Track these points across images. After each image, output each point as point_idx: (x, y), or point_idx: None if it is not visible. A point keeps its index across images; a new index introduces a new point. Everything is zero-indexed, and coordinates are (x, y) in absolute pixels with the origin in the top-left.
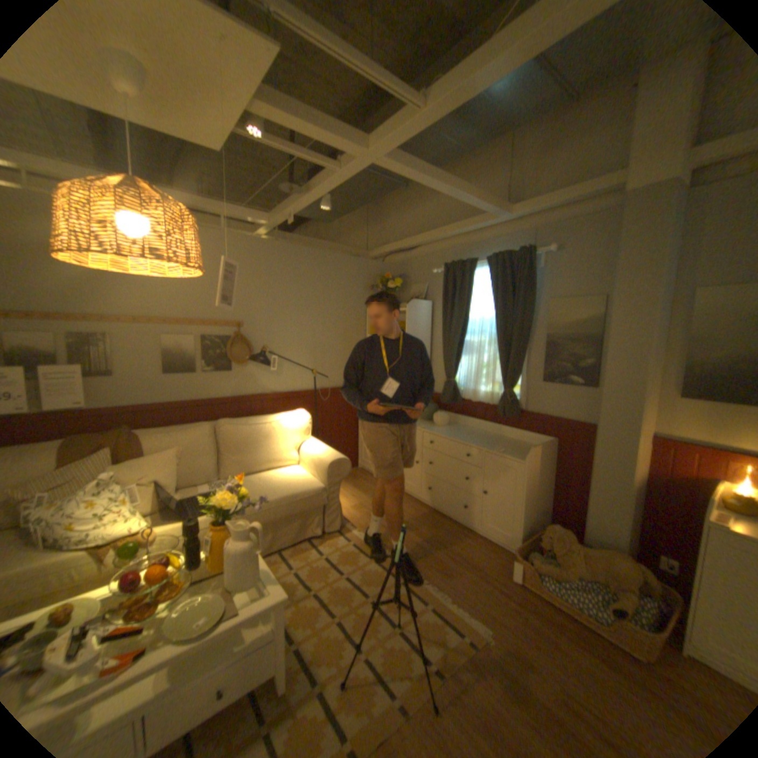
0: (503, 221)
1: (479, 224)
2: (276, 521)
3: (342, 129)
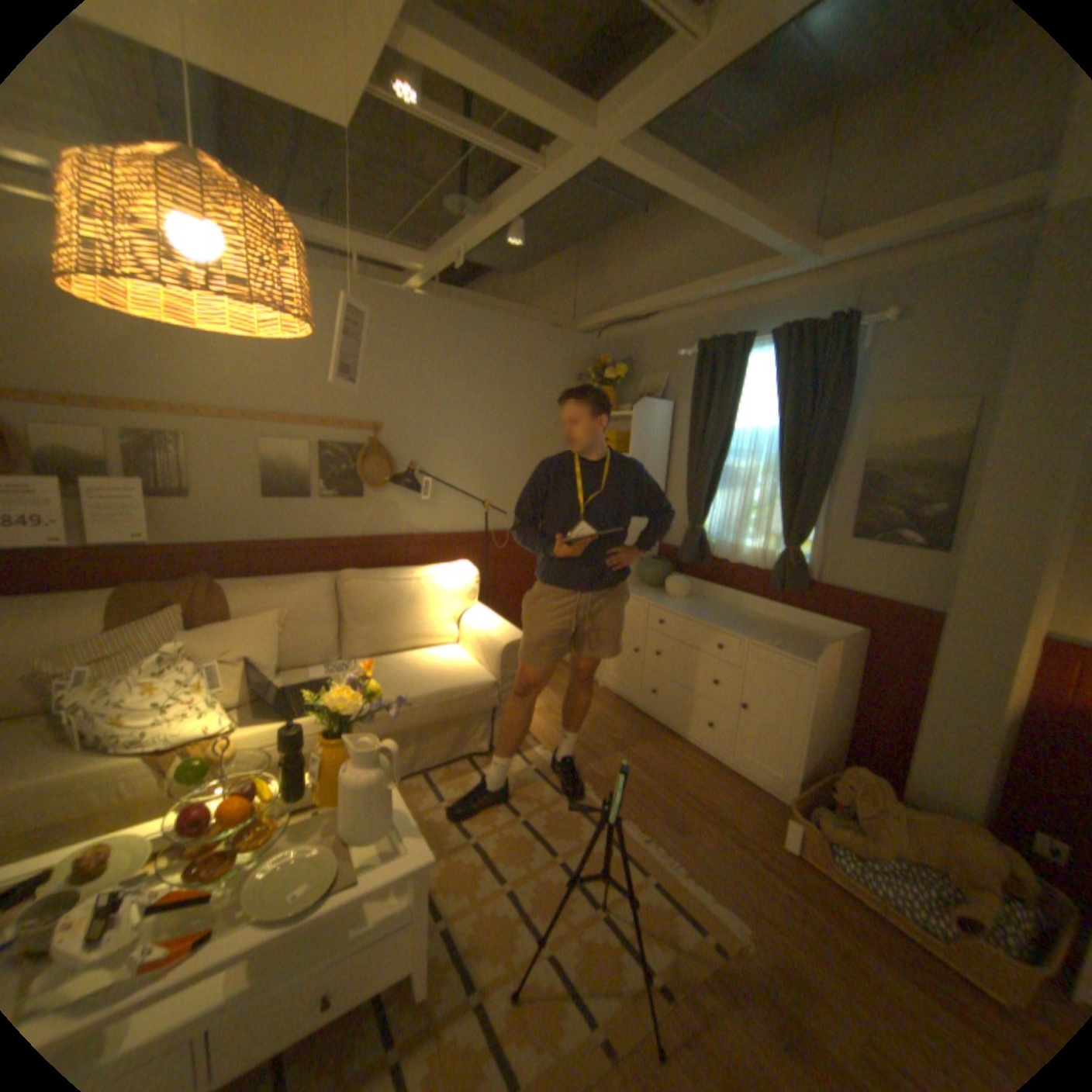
0: (804, 270)
1: (762, 274)
2: (422, 728)
3: (553, 89)
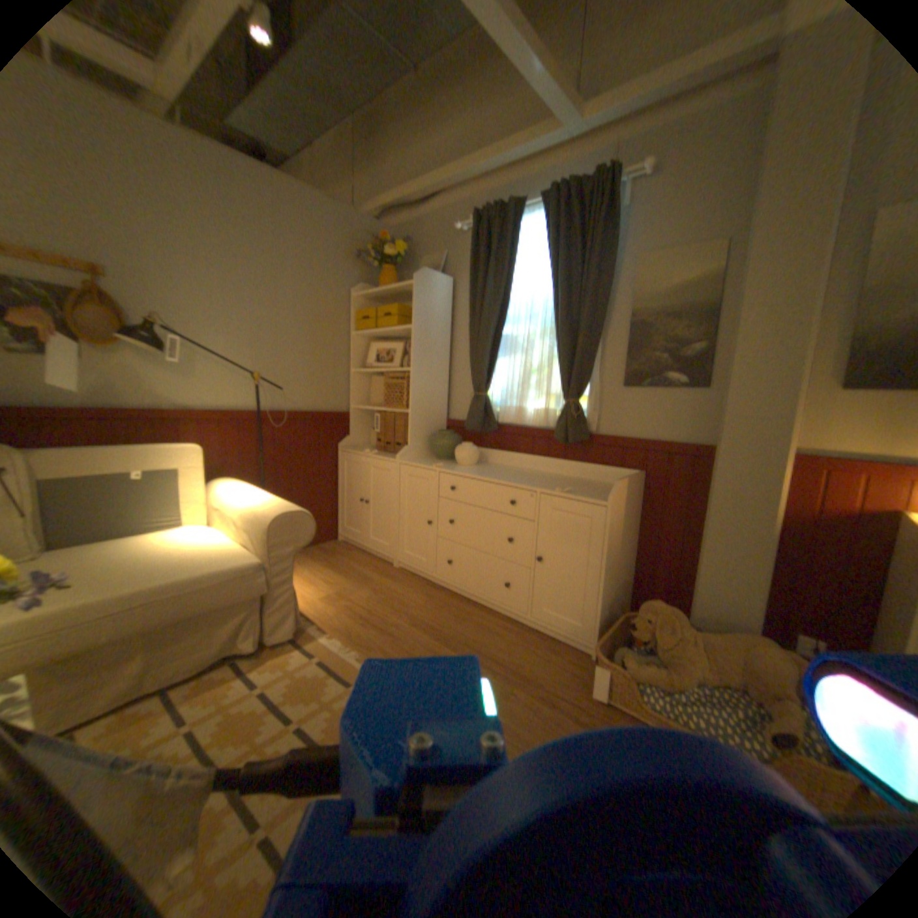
0: (568, 135)
1: (530, 140)
2: (149, 631)
3: None
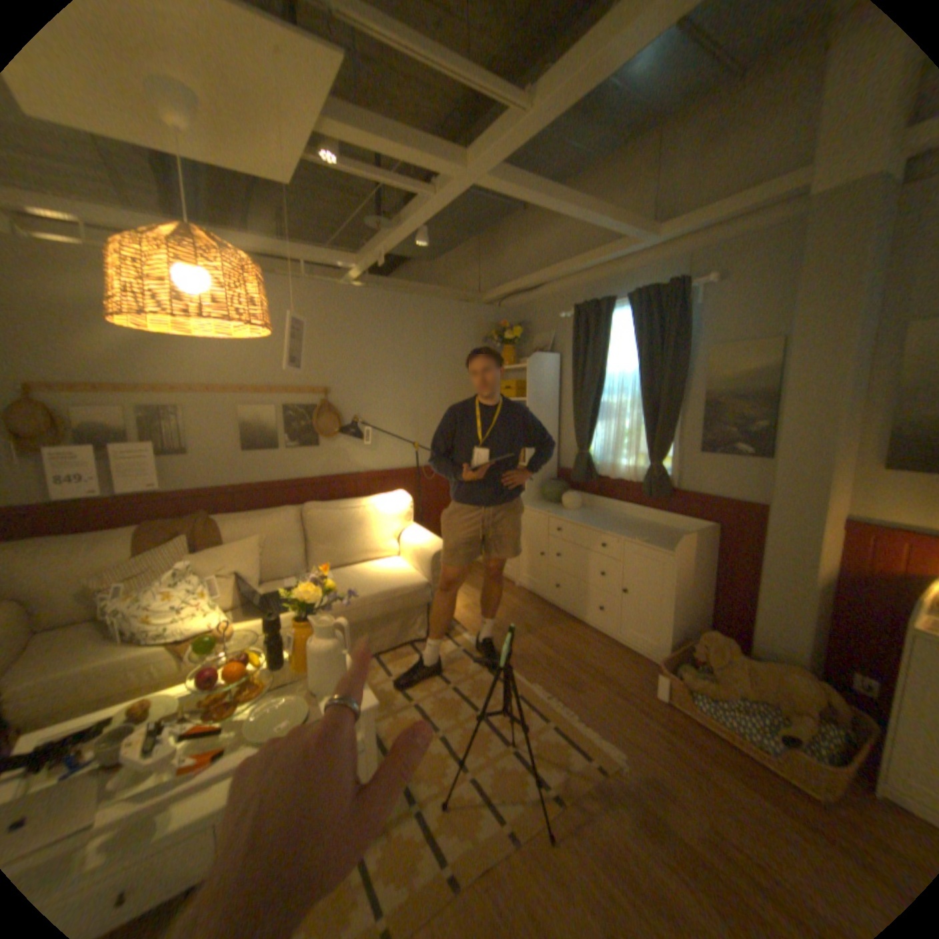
0: (648, 246)
1: (617, 251)
2: (372, 621)
3: (432, 145)
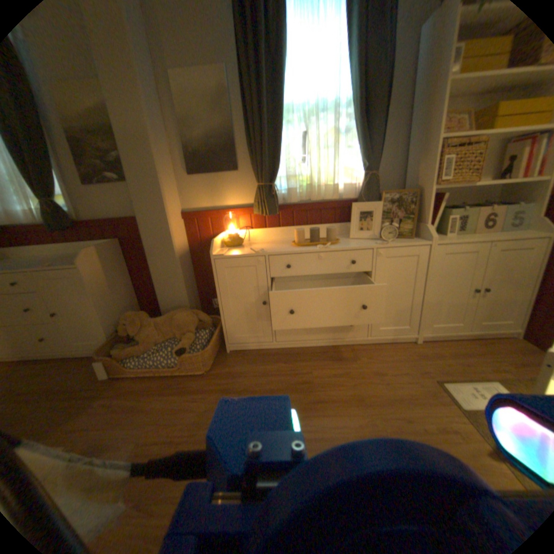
0: None
1: None
2: None
3: None
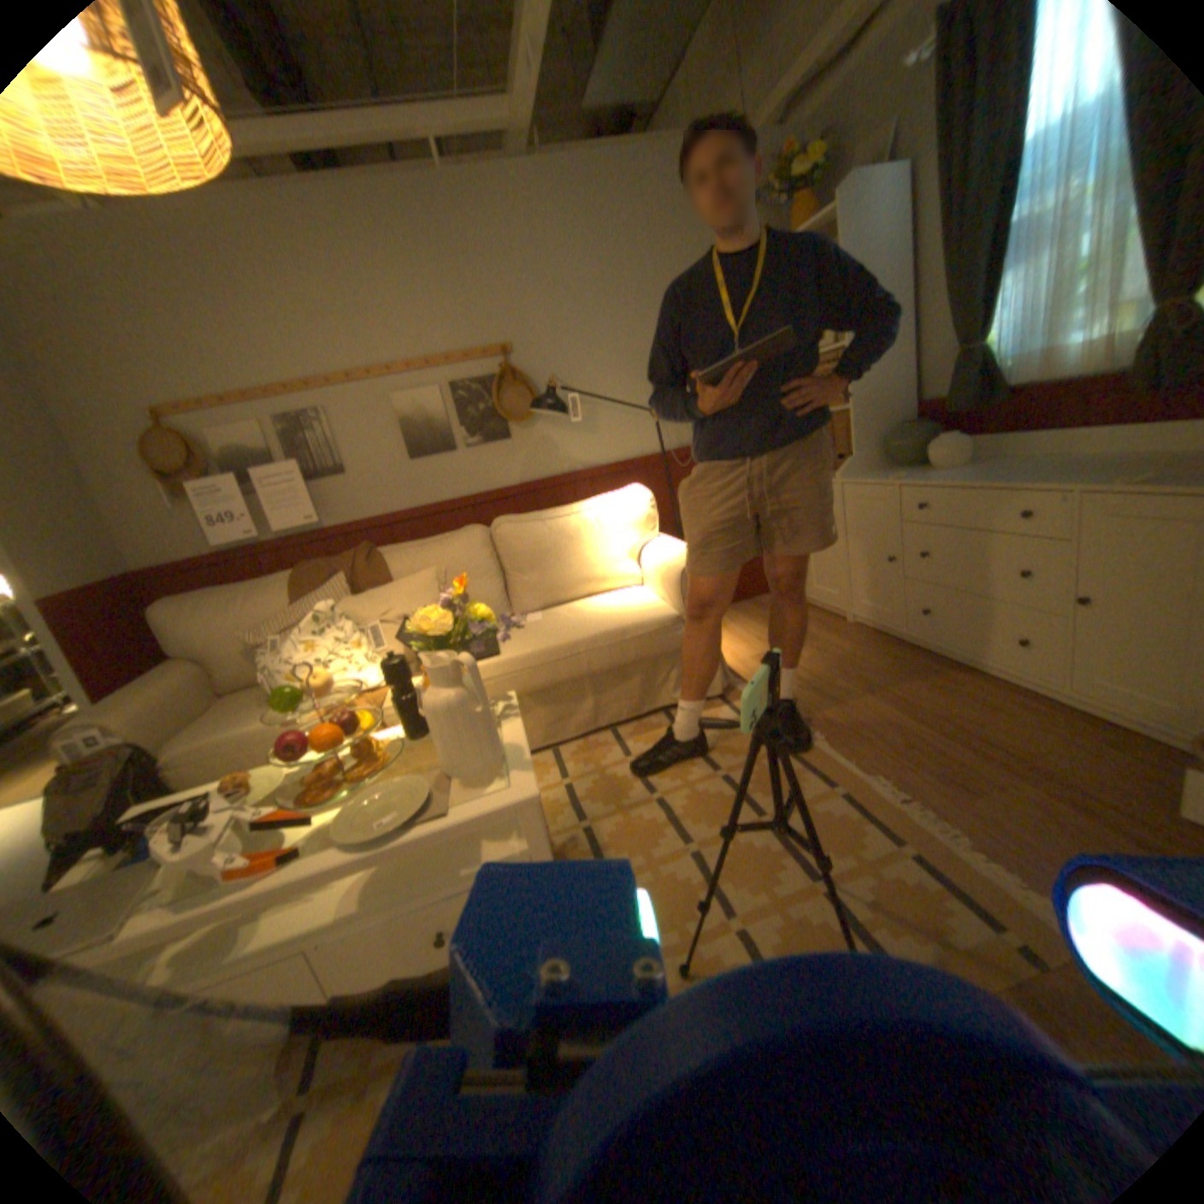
0: None
1: None
2: (594, 673)
3: None
